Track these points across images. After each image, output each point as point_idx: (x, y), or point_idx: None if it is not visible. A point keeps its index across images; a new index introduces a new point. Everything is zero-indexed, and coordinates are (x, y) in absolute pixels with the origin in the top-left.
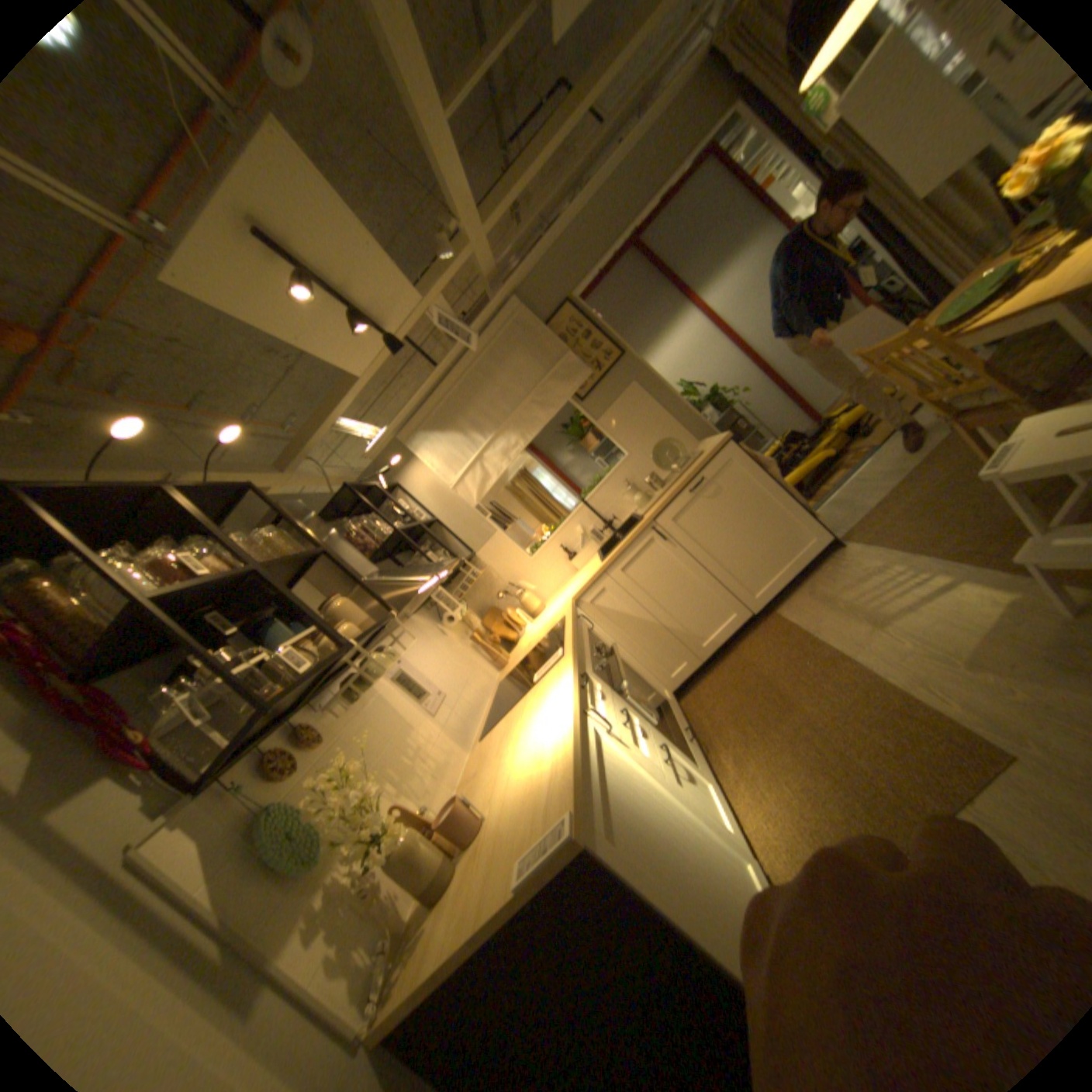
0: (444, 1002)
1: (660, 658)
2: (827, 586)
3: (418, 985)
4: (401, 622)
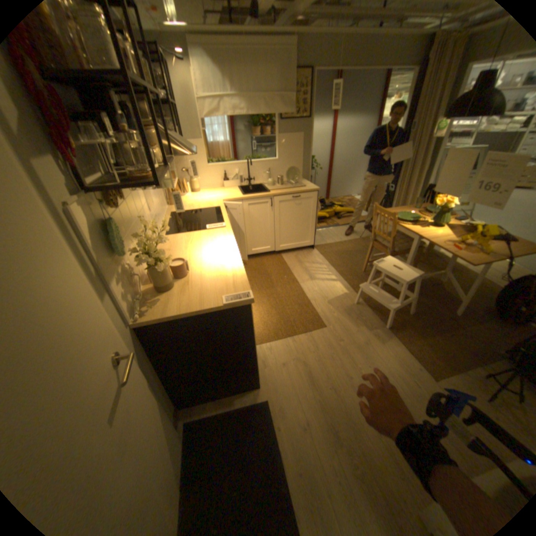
0: (166, 325)
1: None
2: (301, 257)
3: (165, 317)
4: None
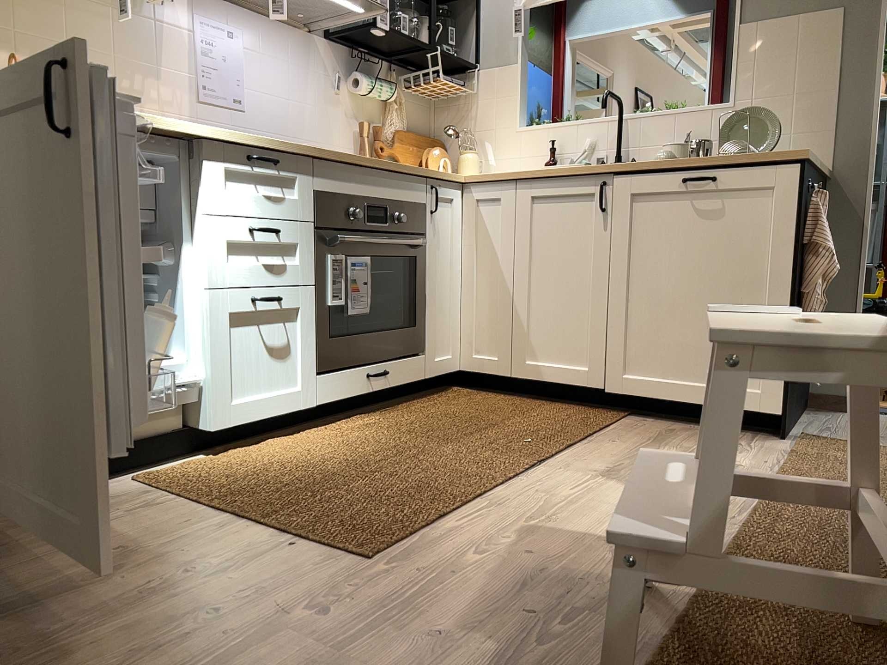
0: None
1: (480, 326)
2: (686, 435)
3: None
4: (292, 28)
